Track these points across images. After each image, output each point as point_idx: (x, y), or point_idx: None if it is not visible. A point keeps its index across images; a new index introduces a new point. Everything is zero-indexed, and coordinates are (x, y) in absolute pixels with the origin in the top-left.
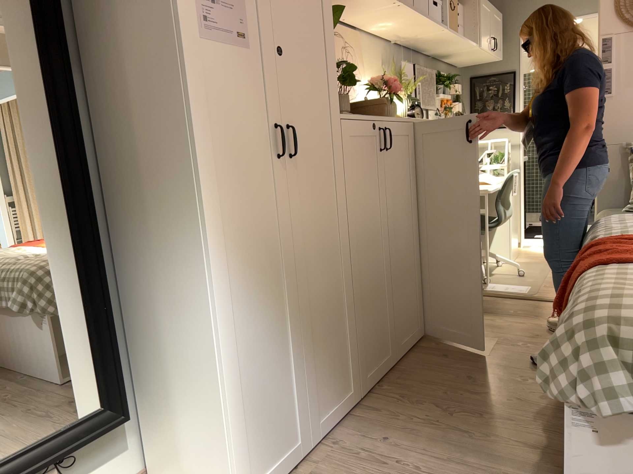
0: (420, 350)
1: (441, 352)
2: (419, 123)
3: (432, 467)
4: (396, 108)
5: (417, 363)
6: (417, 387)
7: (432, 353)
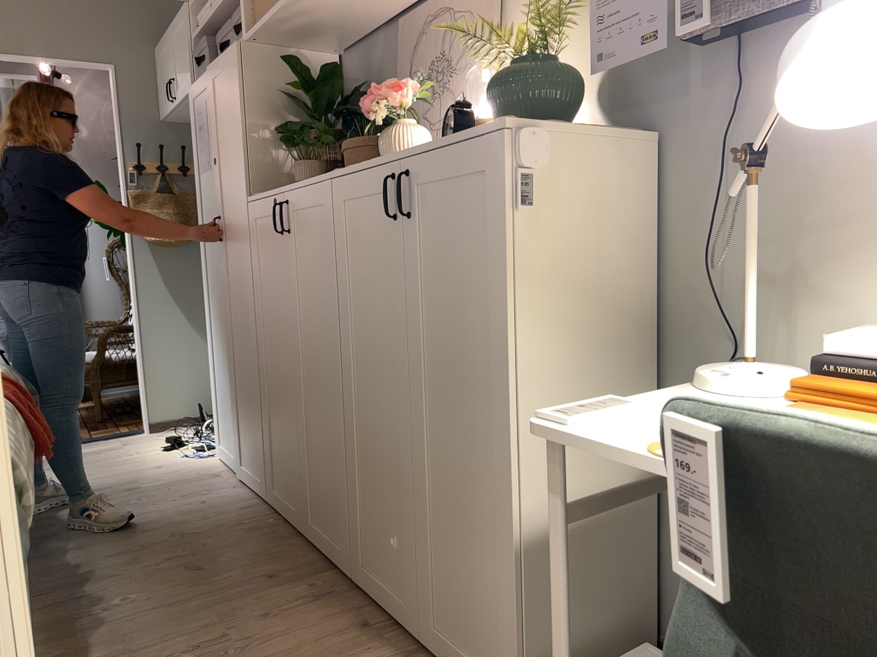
0: (318, 569)
1: (286, 581)
2: (344, 177)
3: (147, 511)
4: (391, 141)
5: (290, 555)
6: (242, 538)
7: (296, 574)
